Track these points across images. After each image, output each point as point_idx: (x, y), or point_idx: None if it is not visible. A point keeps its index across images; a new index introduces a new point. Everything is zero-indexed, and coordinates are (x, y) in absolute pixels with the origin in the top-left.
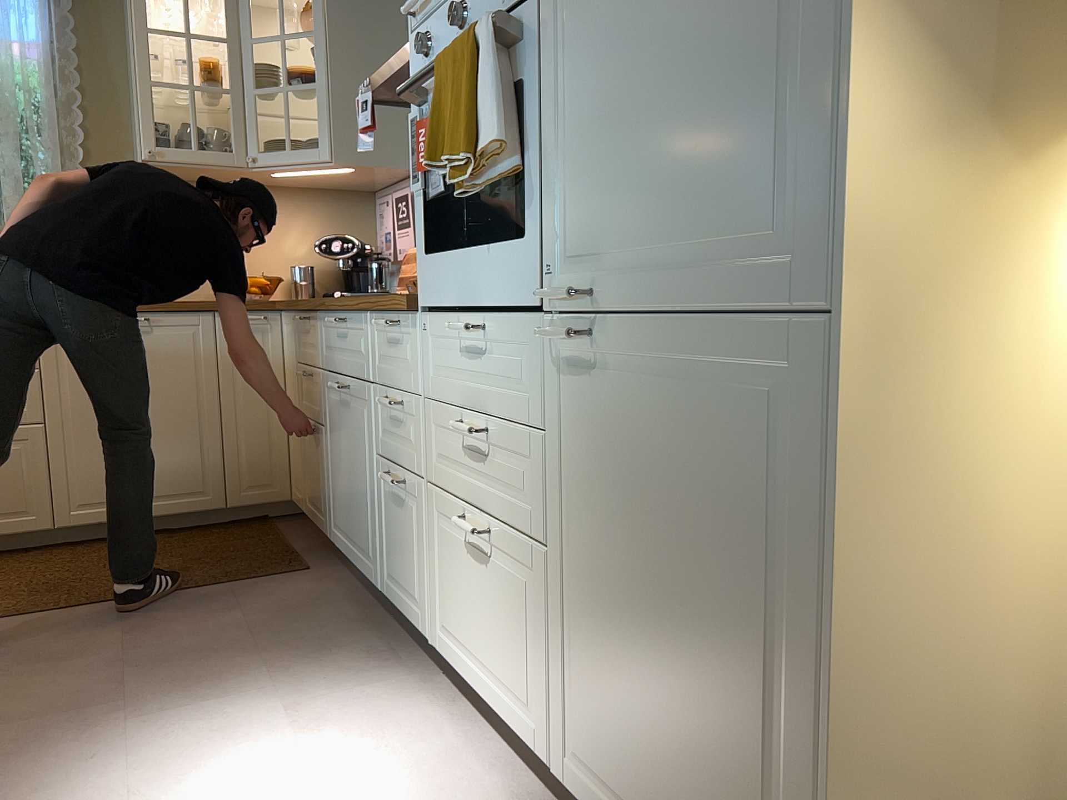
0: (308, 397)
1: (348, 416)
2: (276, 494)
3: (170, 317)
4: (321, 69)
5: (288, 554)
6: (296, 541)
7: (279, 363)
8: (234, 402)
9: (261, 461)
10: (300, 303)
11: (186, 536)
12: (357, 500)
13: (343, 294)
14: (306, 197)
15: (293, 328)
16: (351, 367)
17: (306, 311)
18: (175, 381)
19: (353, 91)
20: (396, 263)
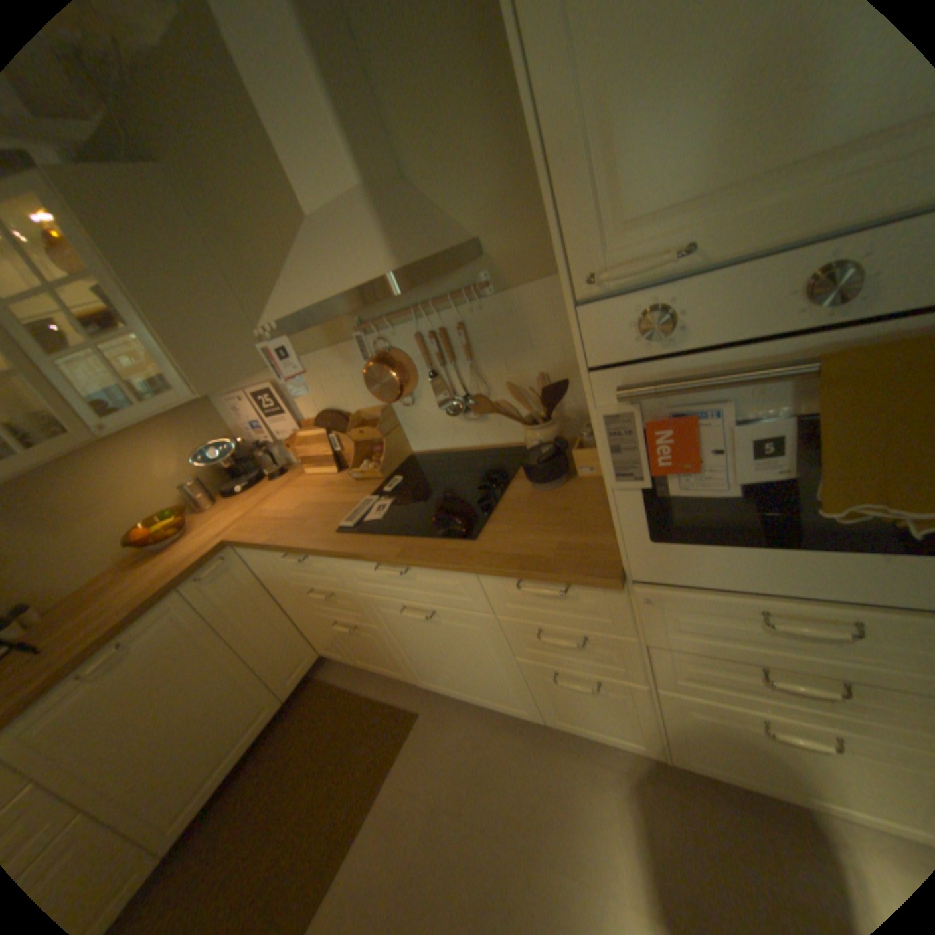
0: (330, 606)
1: (436, 627)
2: (309, 662)
3: (138, 625)
4: (115, 308)
5: (379, 708)
6: (362, 687)
7: (254, 581)
8: (241, 636)
9: (286, 653)
10: (291, 550)
11: (271, 748)
12: (476, 675)
13: (244, 487)
14: (146, 424)
15: (269, 559)
16: (435, 599)
17: (304, 555)
18: (182, 666)
19: (172, 319)
20: (268, 440)
